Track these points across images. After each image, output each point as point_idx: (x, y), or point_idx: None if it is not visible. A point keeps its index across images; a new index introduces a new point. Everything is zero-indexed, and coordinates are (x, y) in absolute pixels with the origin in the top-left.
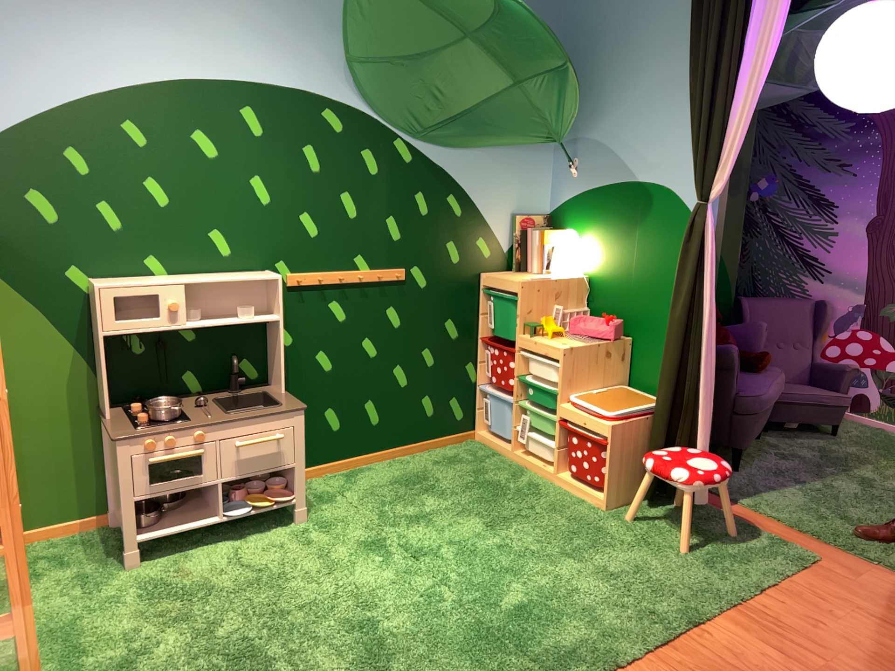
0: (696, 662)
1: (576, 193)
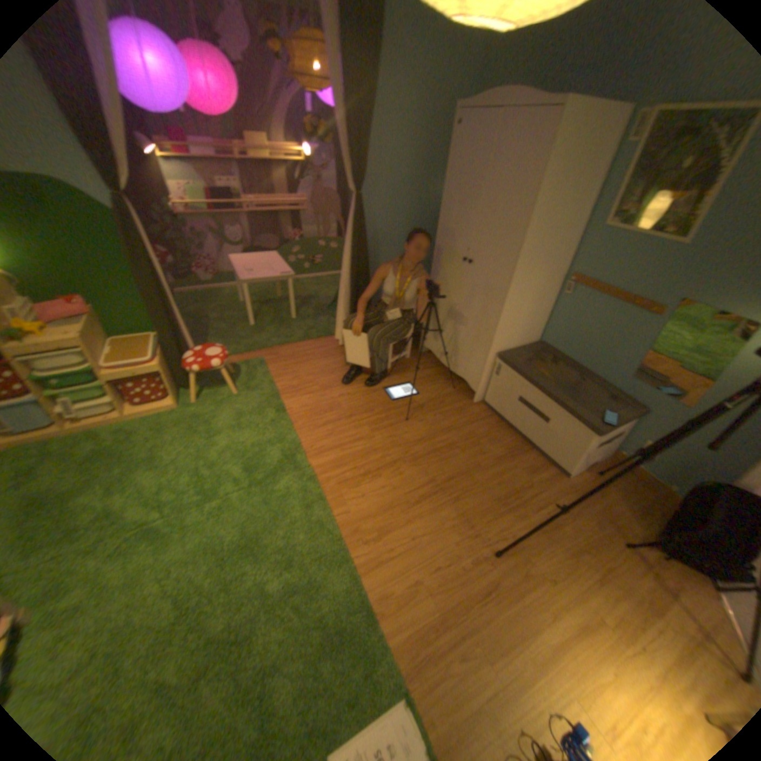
0: (304, 419)
1: None
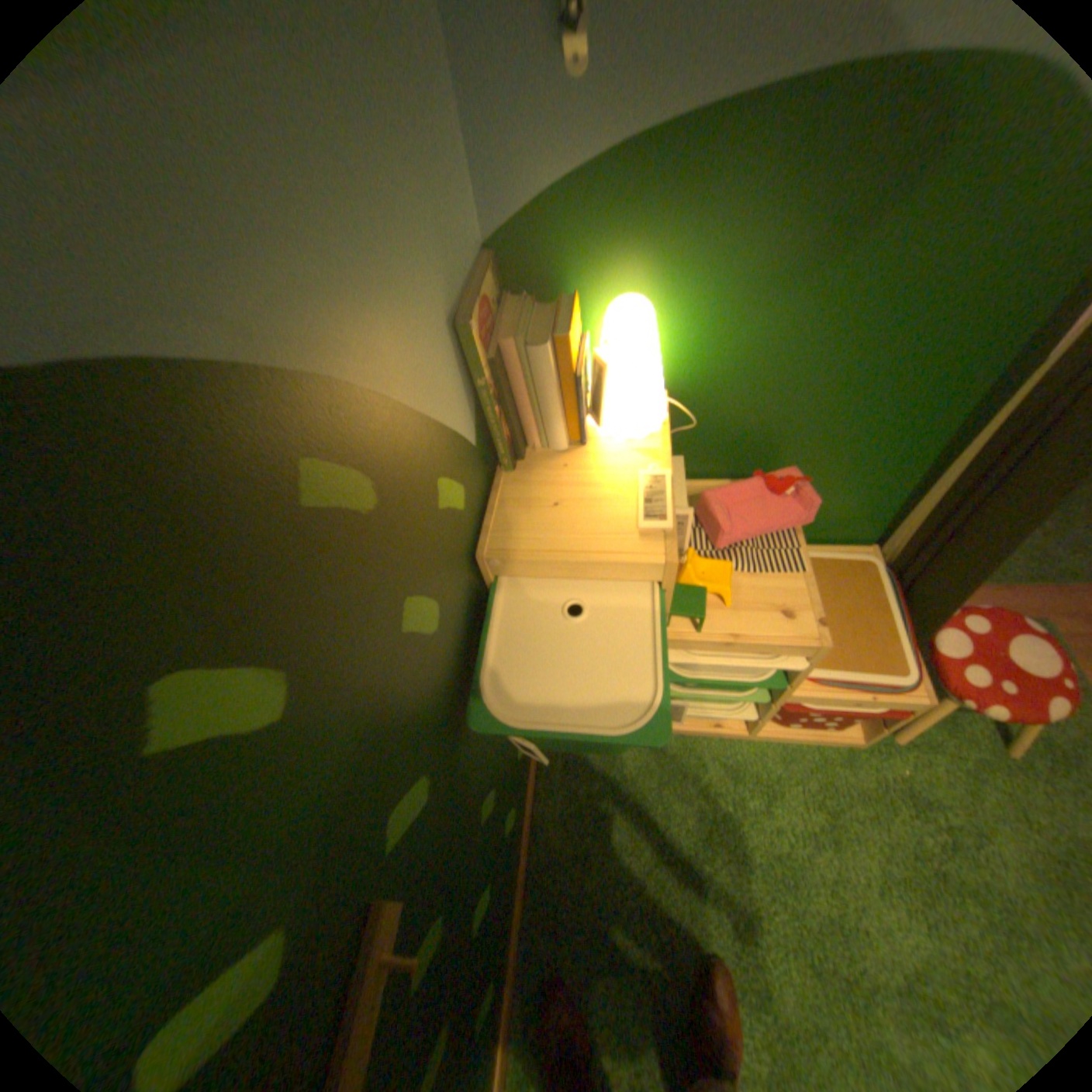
0: None
1: (592, 151)
